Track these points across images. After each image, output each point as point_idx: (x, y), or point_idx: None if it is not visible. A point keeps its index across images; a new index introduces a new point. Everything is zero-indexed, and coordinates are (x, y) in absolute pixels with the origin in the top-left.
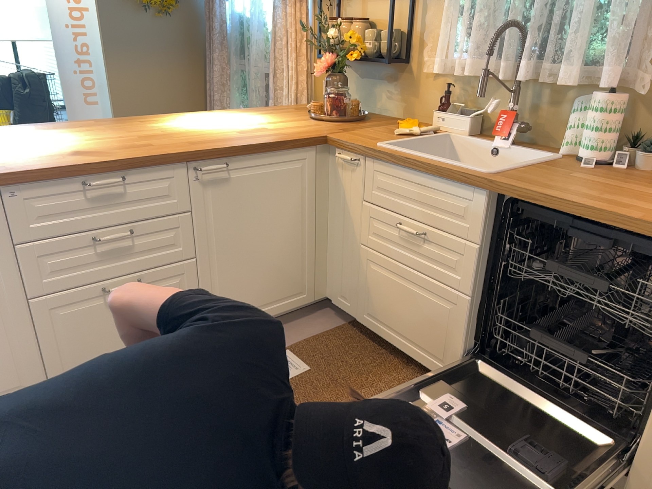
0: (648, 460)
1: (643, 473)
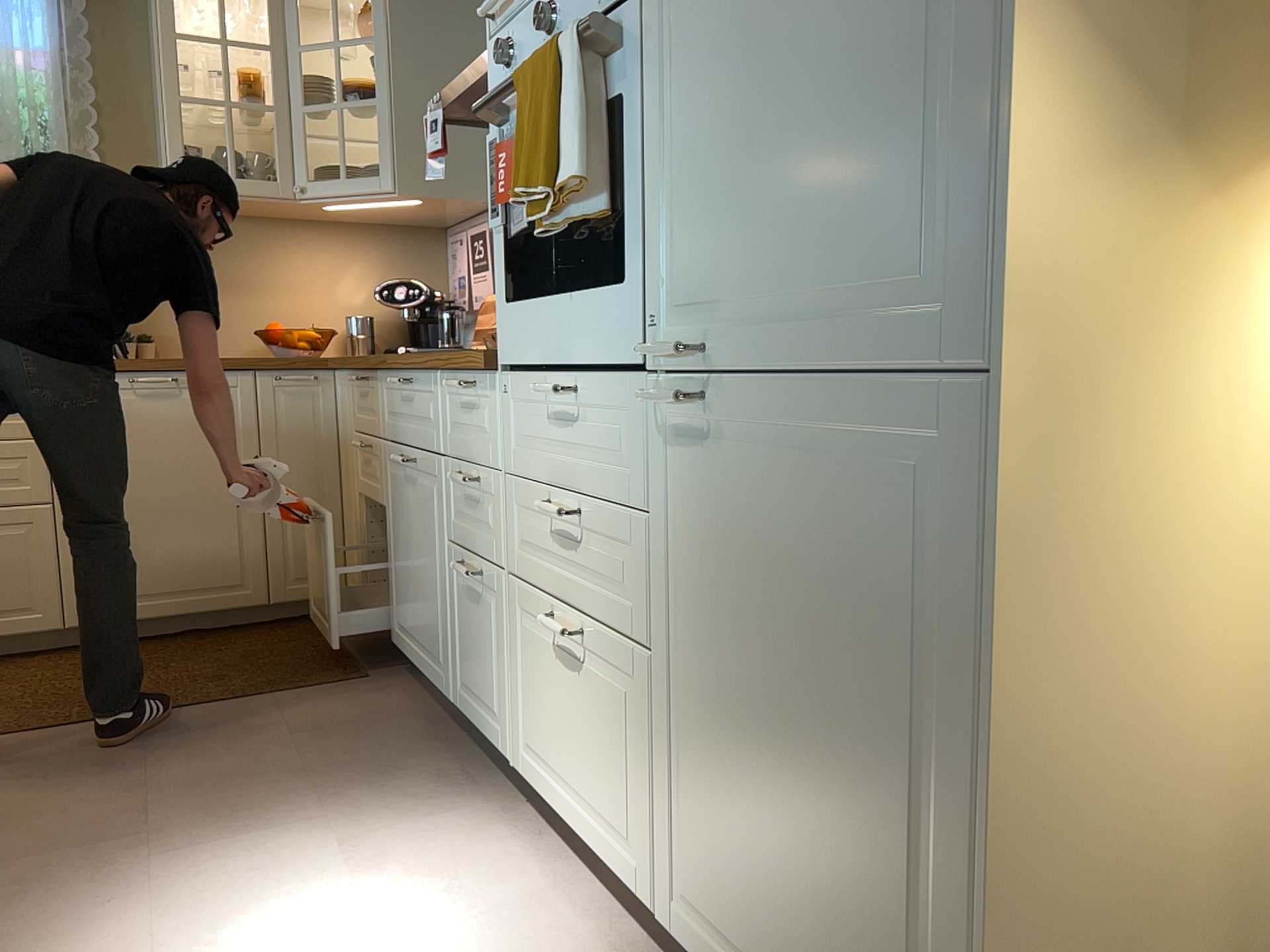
0: (275, 552)
1: (276, 566)
